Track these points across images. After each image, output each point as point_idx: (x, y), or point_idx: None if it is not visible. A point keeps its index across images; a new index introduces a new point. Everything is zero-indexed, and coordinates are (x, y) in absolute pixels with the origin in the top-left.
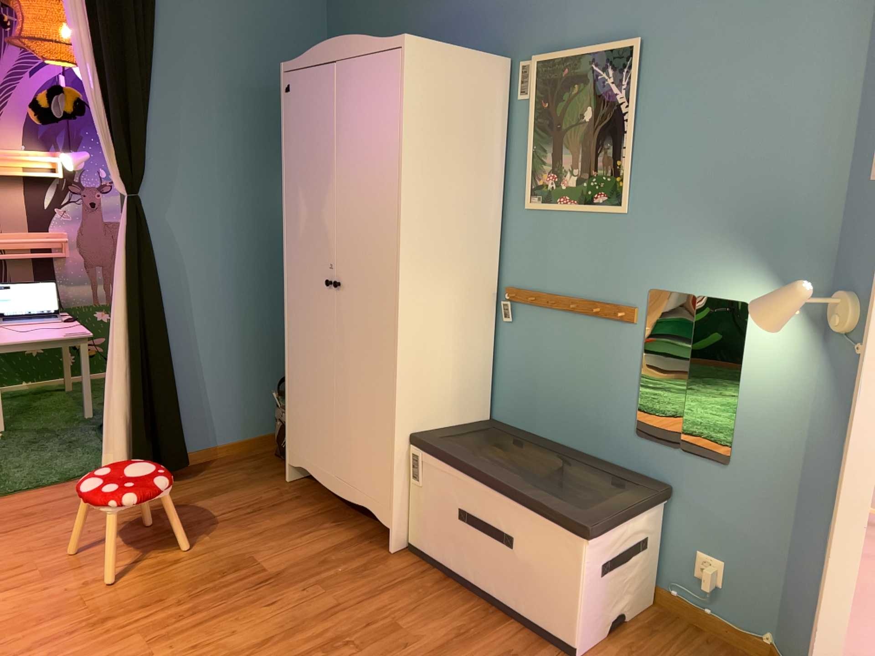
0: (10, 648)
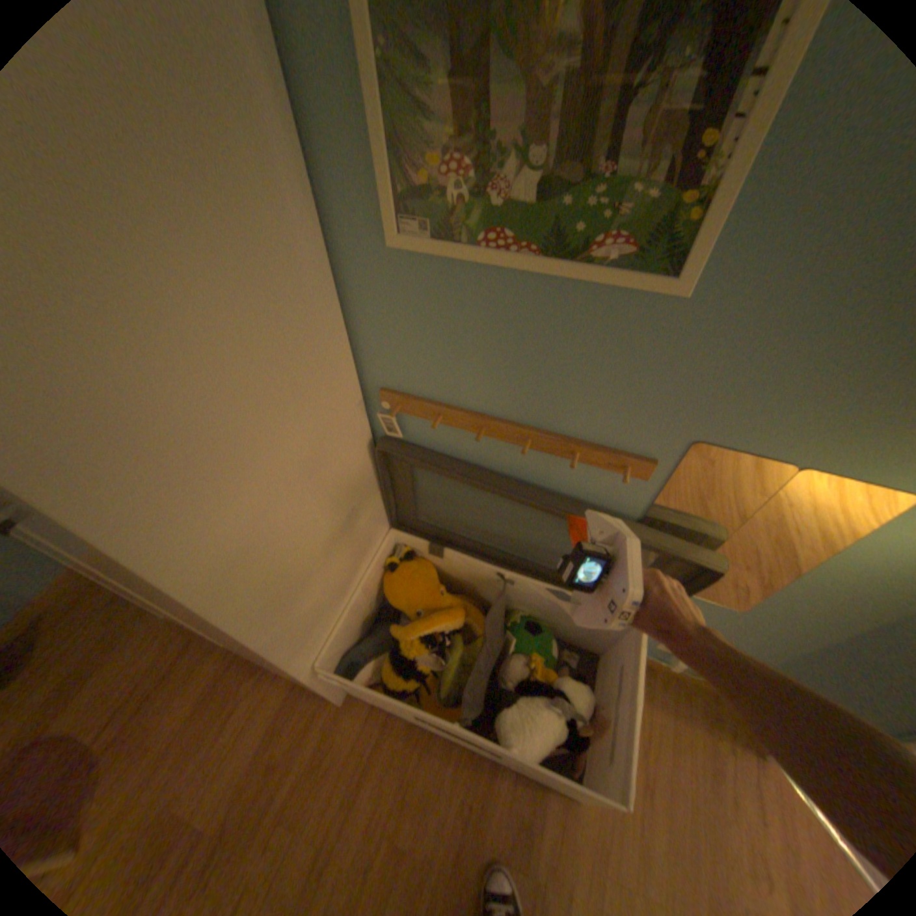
0: None
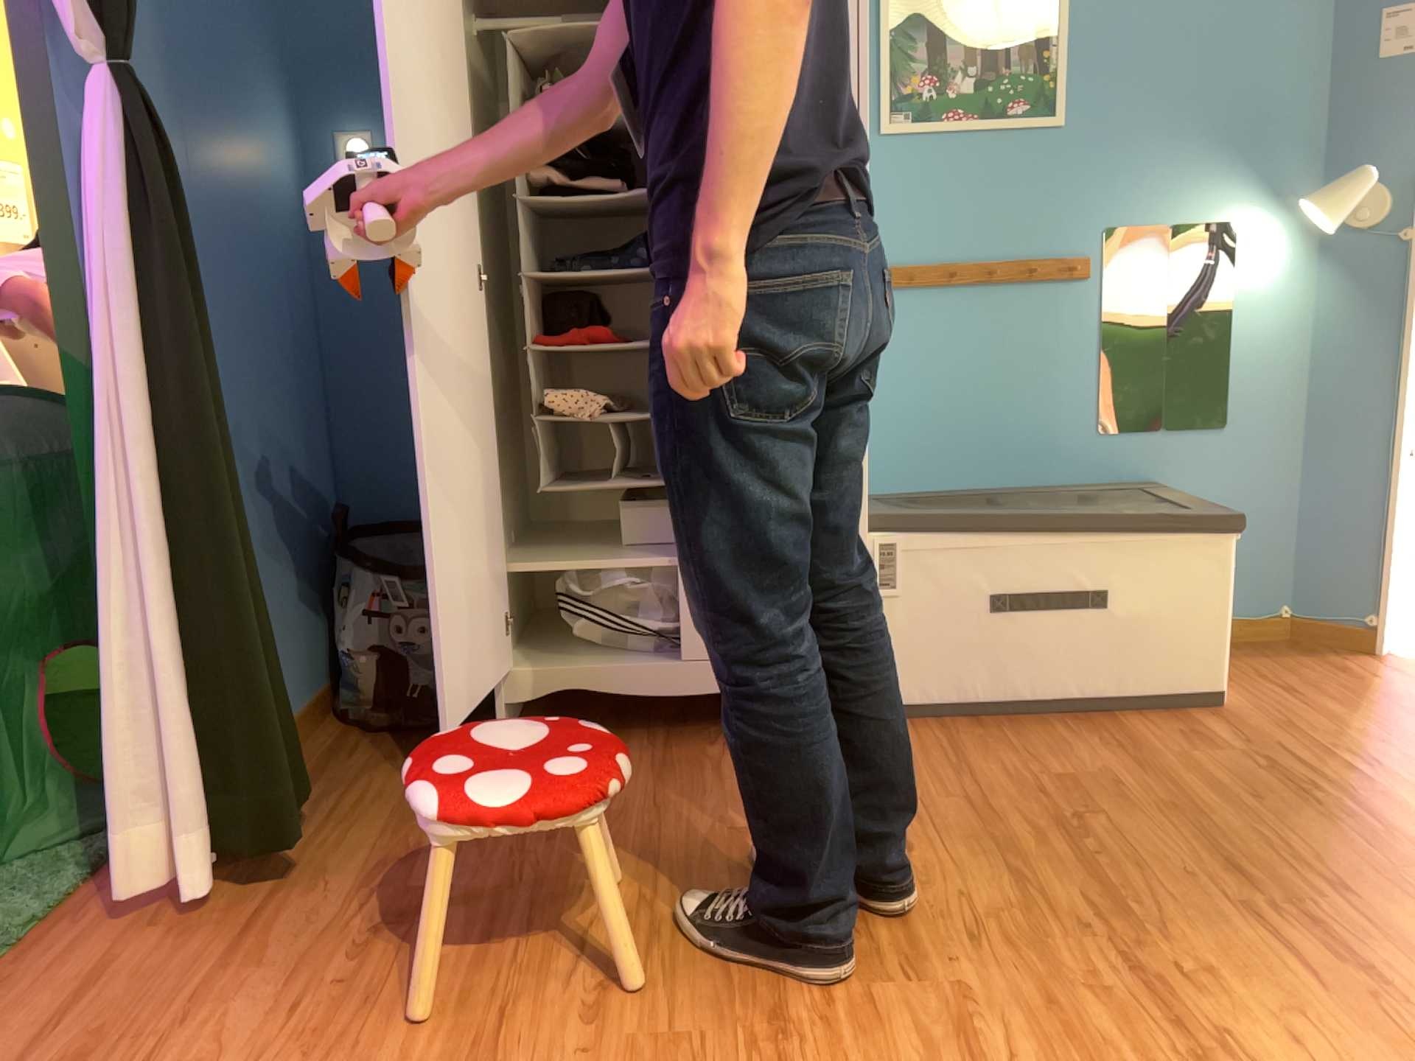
0: None
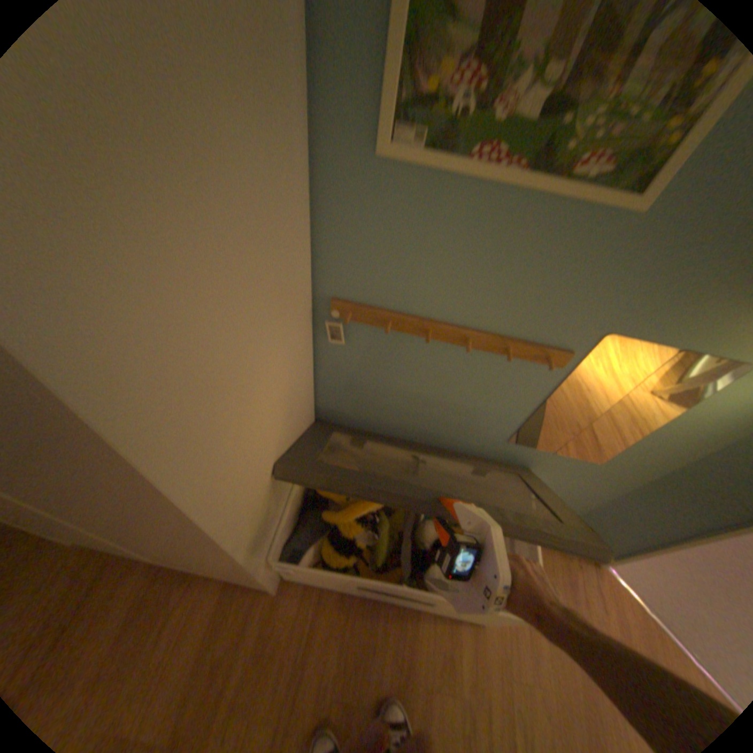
0: None
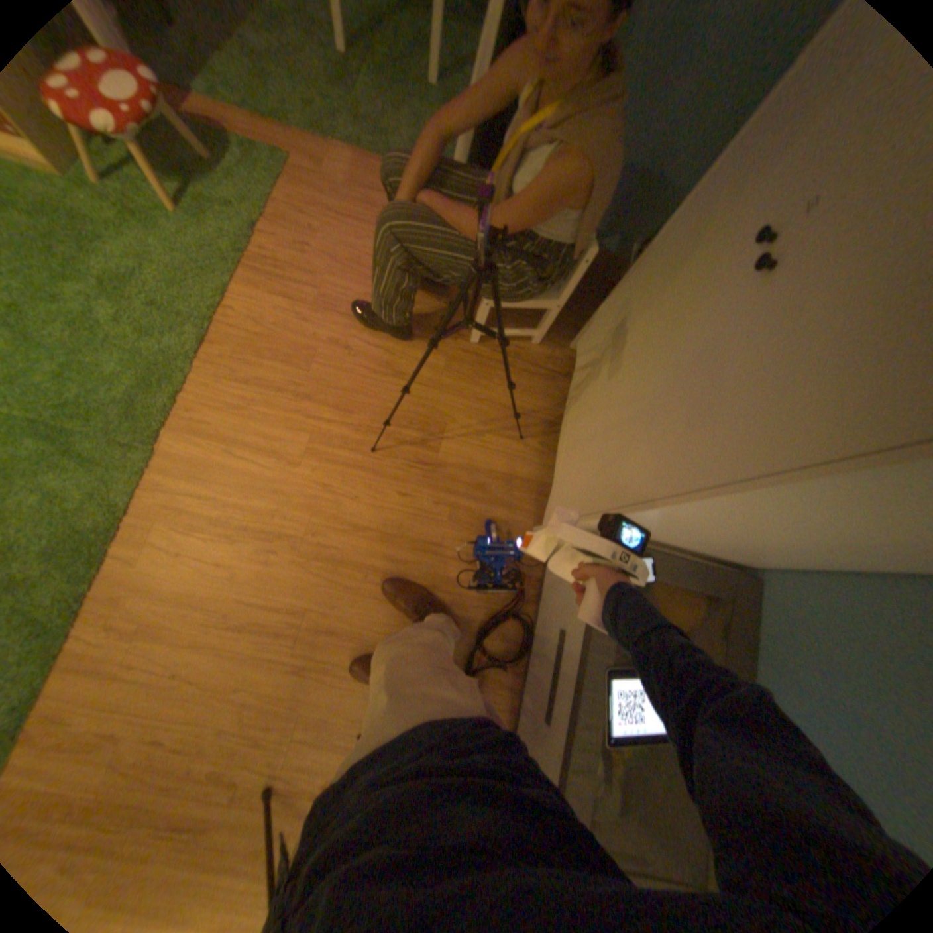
0: (242, 371)
